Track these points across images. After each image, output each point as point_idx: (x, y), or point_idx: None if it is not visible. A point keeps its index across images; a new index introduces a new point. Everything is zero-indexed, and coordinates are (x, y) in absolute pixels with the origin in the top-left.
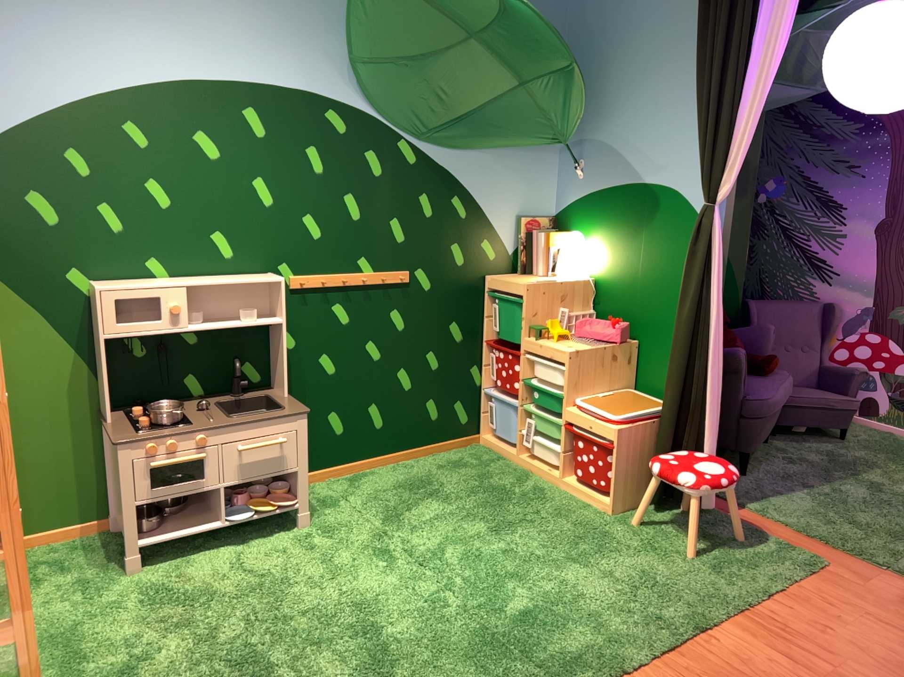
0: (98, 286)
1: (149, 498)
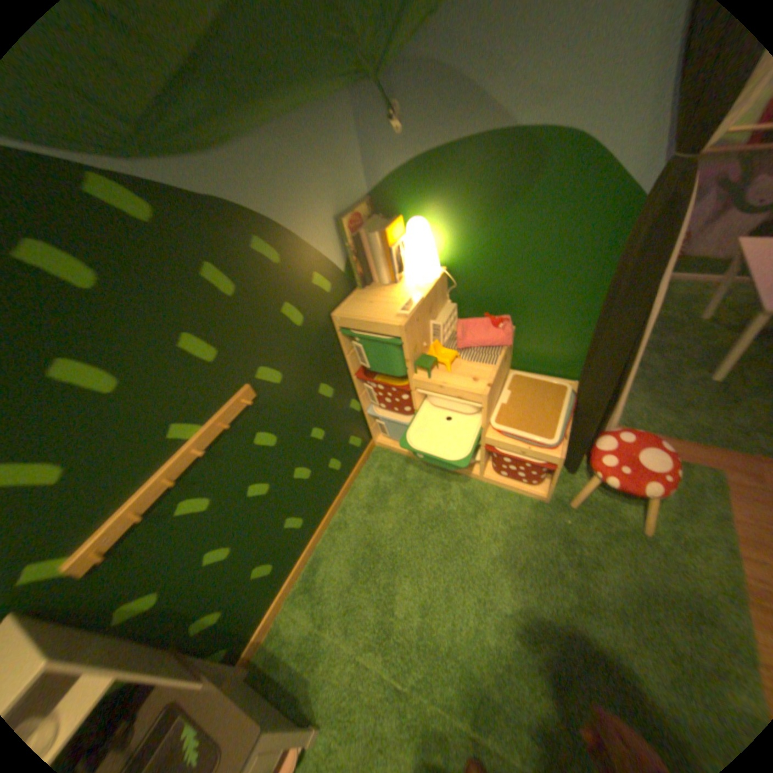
0: None
1: None
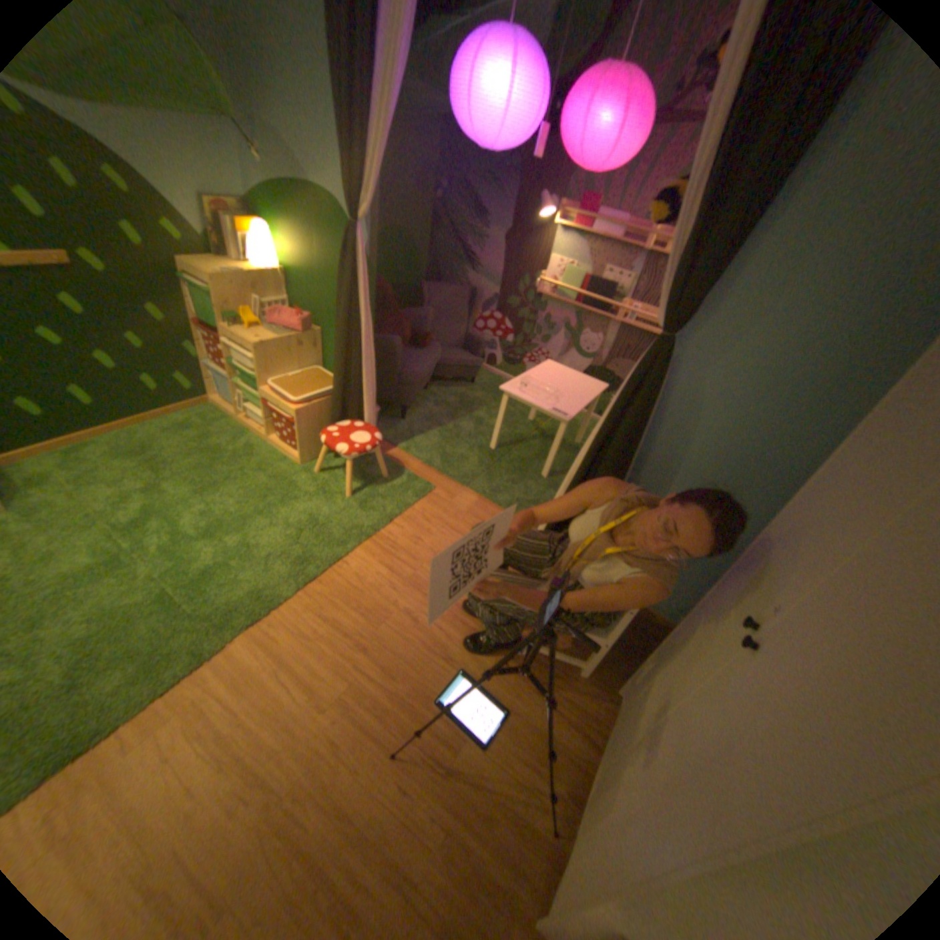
0: None
1: None
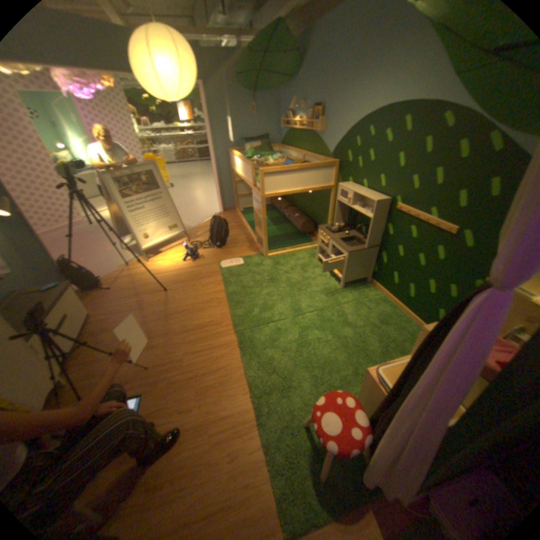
0: (340, 184)
1: (320, 246)
